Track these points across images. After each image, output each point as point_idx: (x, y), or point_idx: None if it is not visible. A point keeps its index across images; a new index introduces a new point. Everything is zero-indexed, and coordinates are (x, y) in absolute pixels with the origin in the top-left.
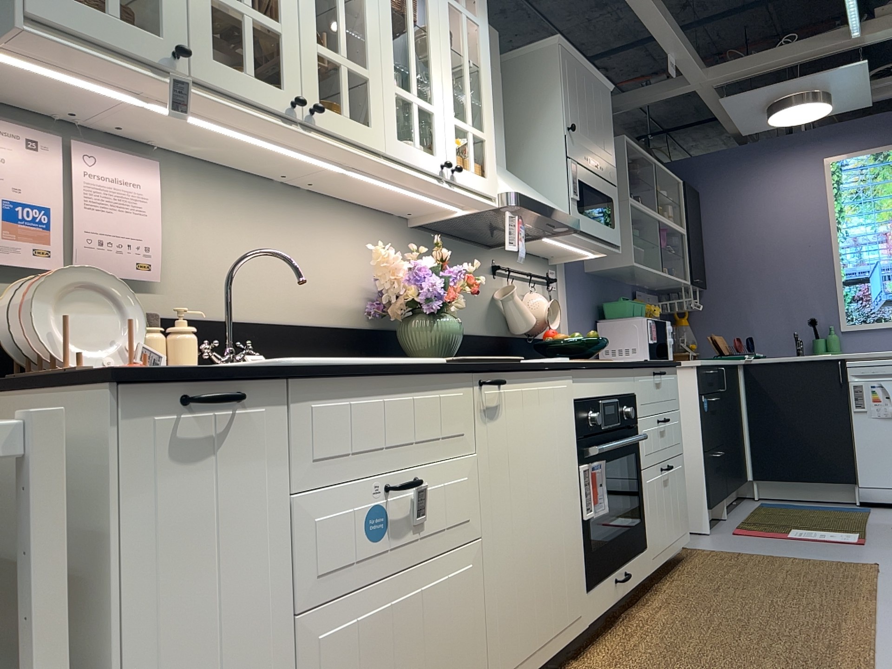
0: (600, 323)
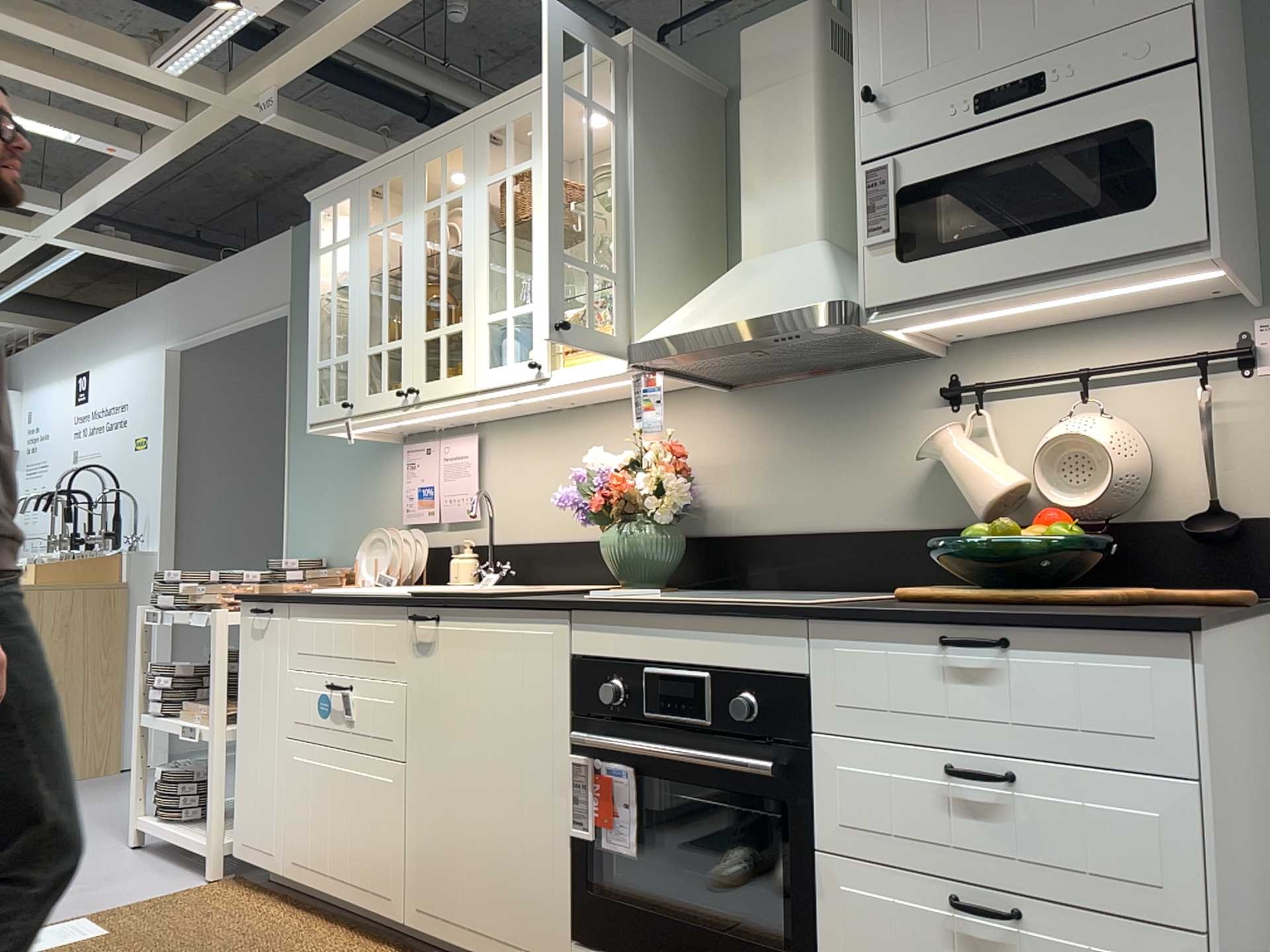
0: None
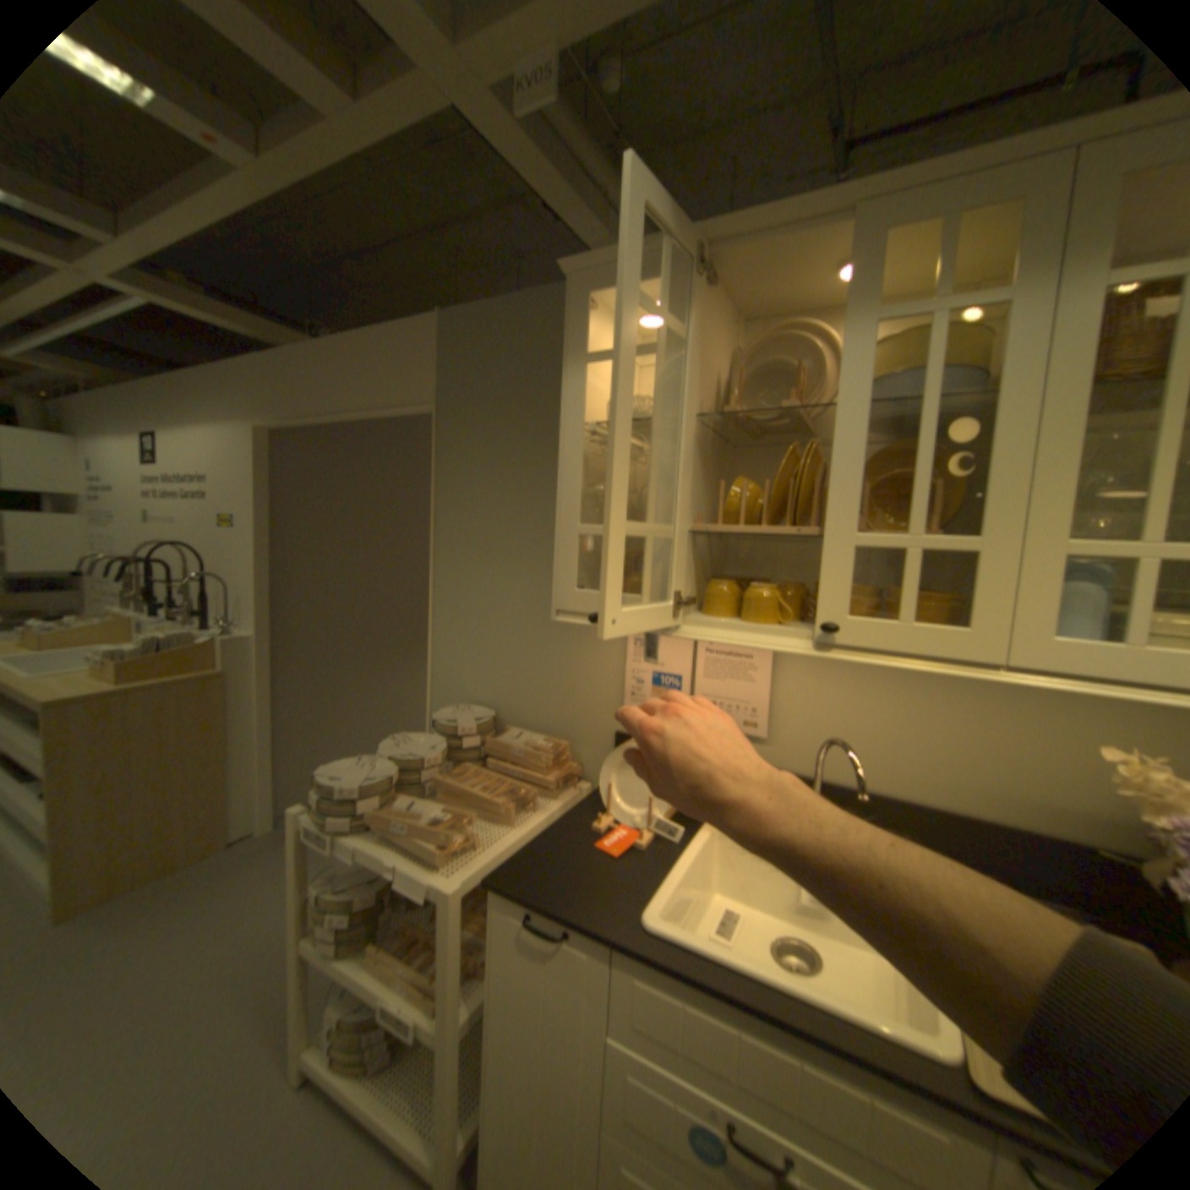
0: None
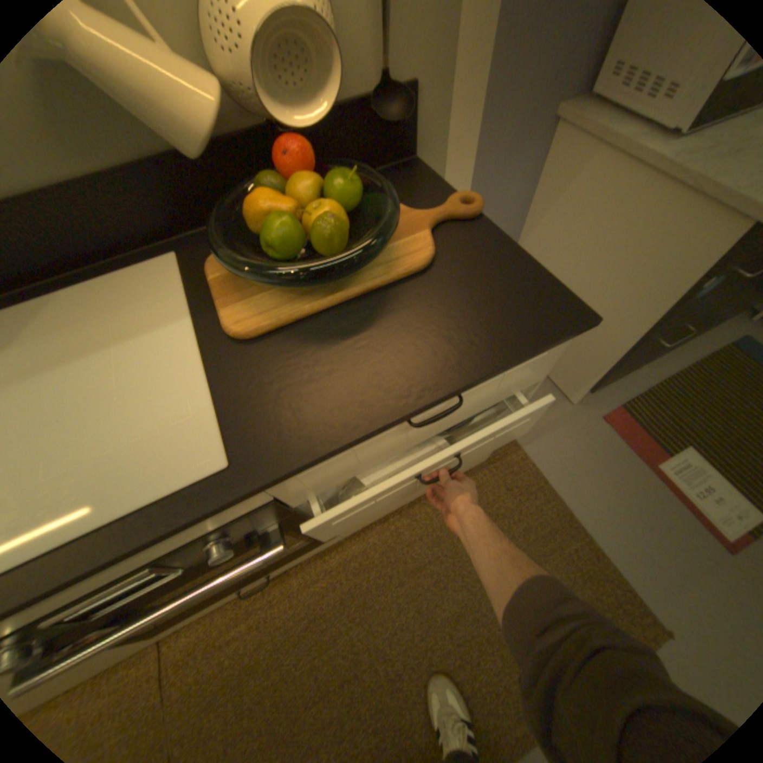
0: None
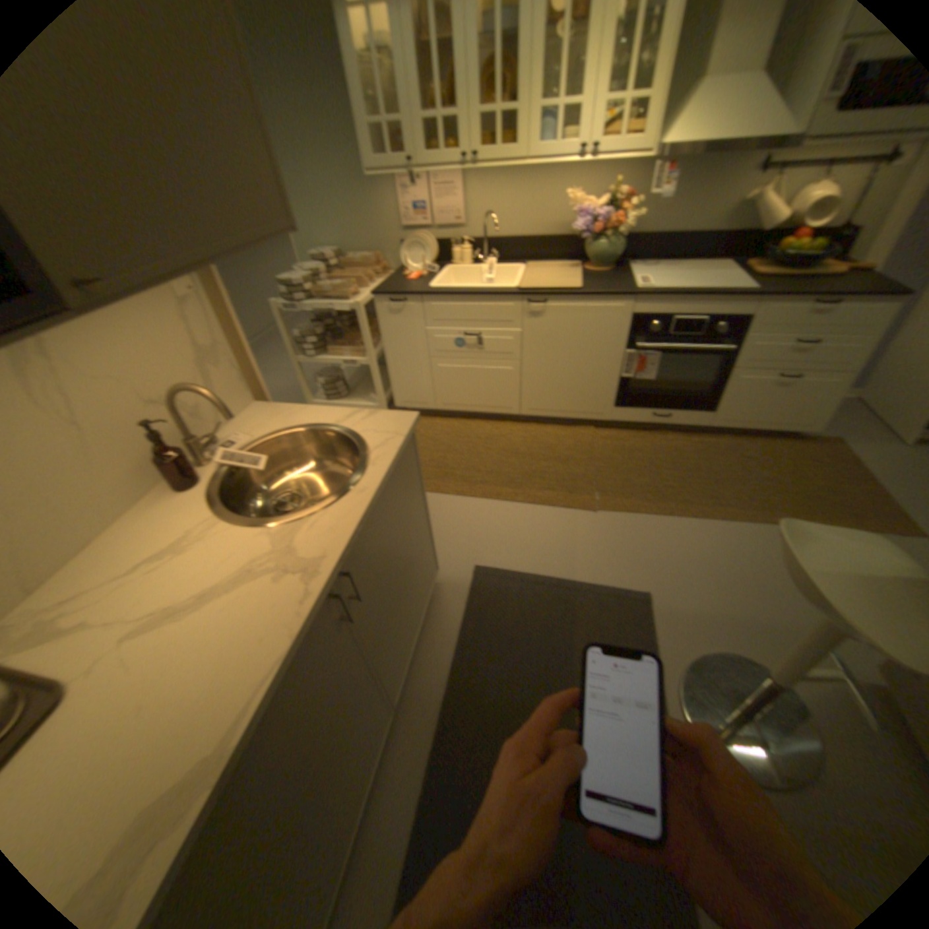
0: None
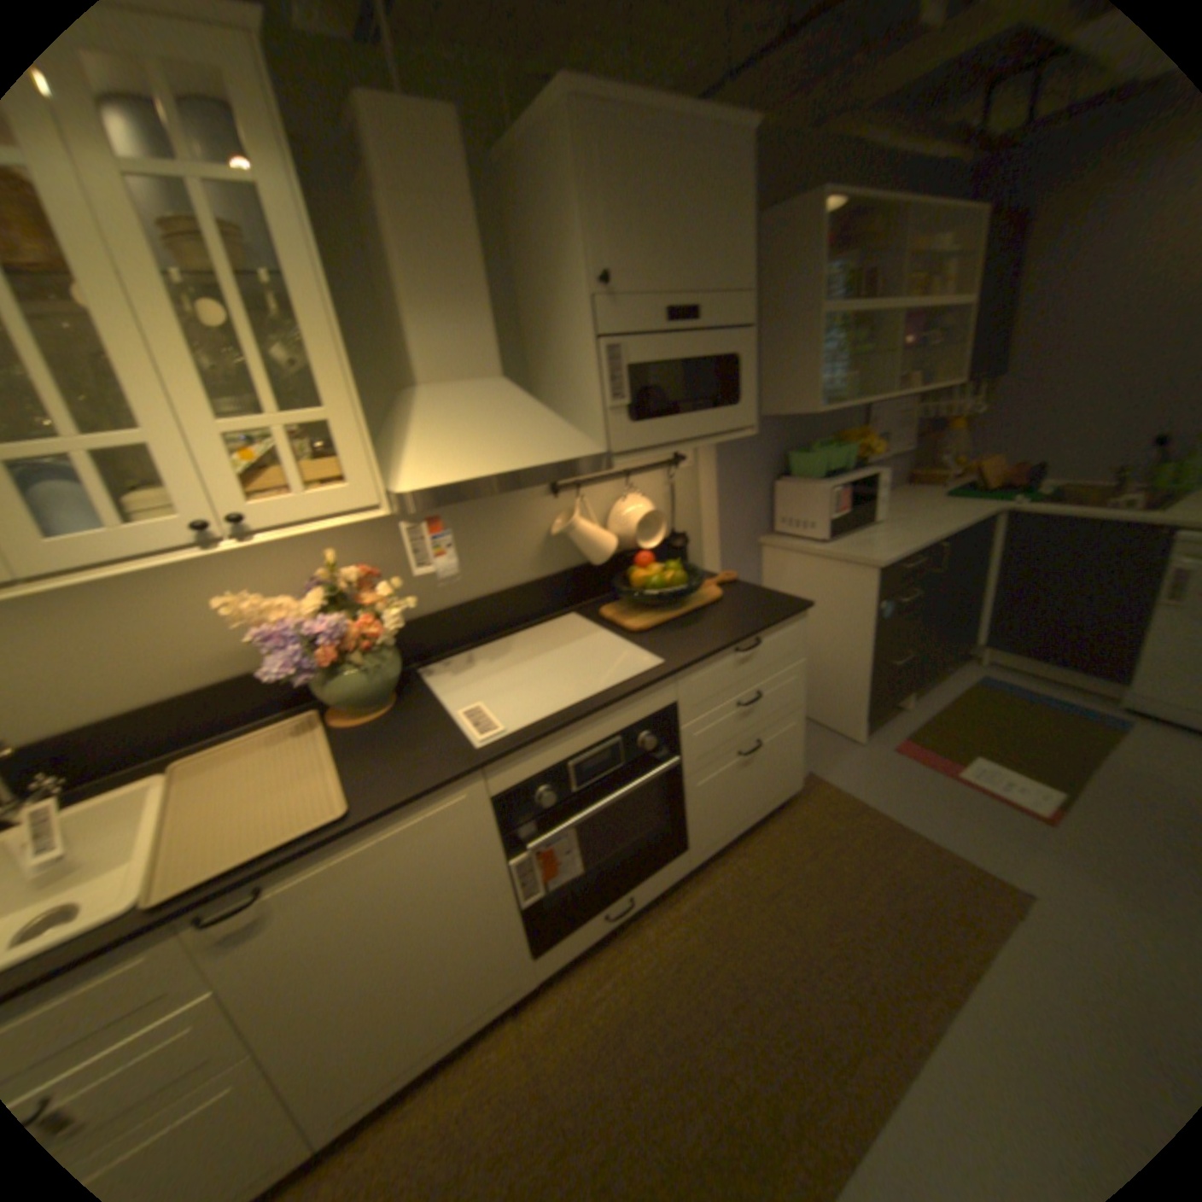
0: (783, 477)
